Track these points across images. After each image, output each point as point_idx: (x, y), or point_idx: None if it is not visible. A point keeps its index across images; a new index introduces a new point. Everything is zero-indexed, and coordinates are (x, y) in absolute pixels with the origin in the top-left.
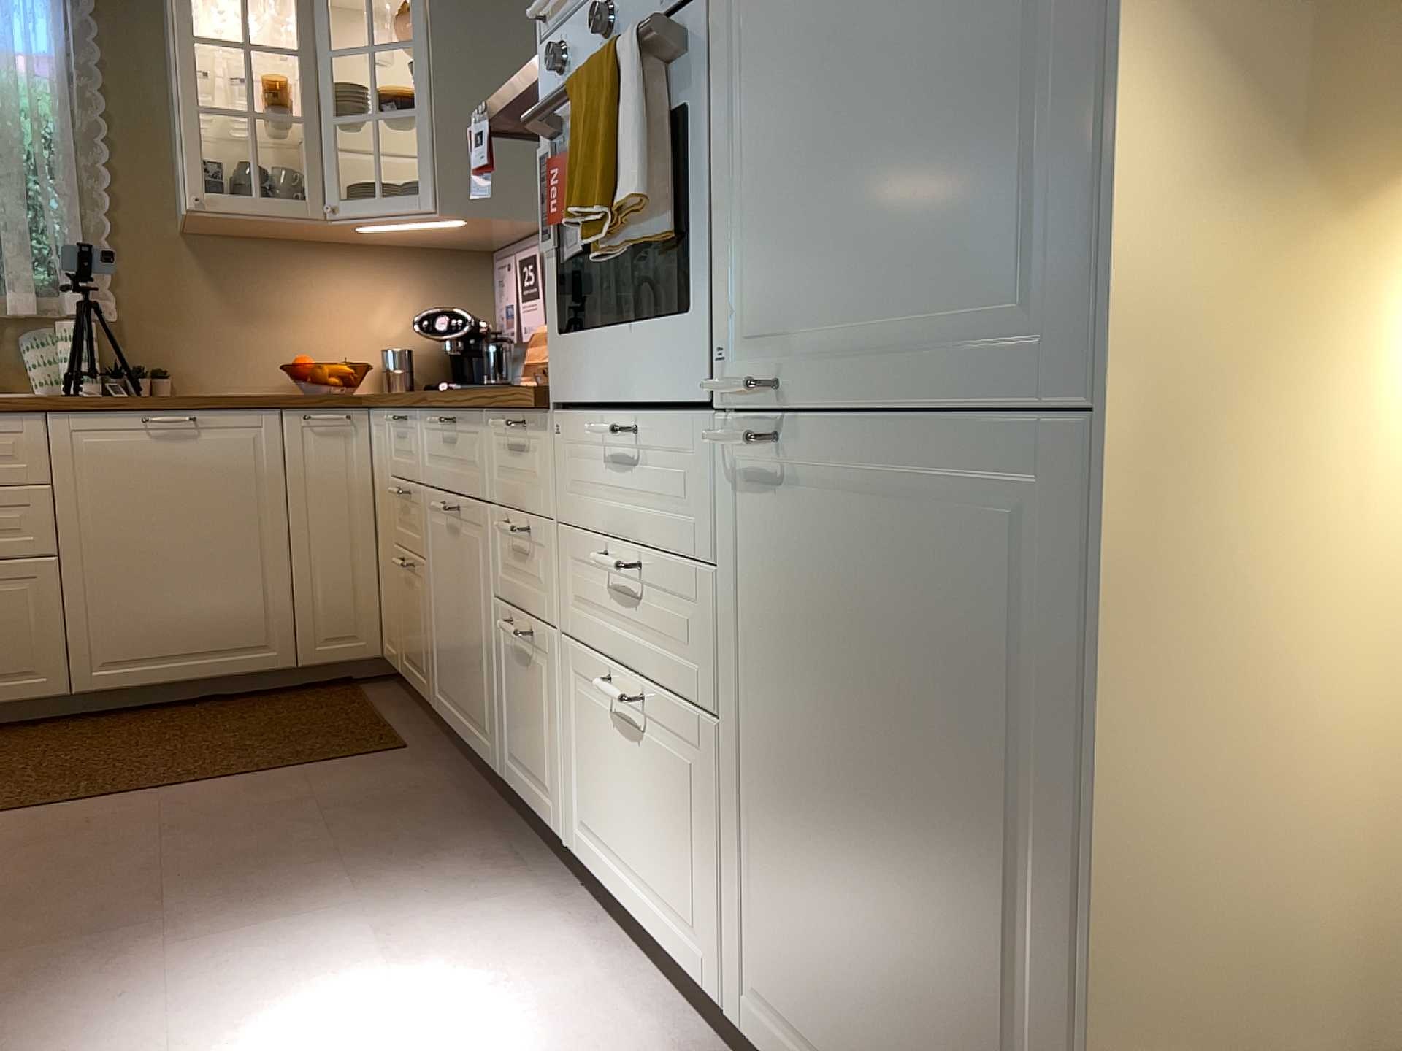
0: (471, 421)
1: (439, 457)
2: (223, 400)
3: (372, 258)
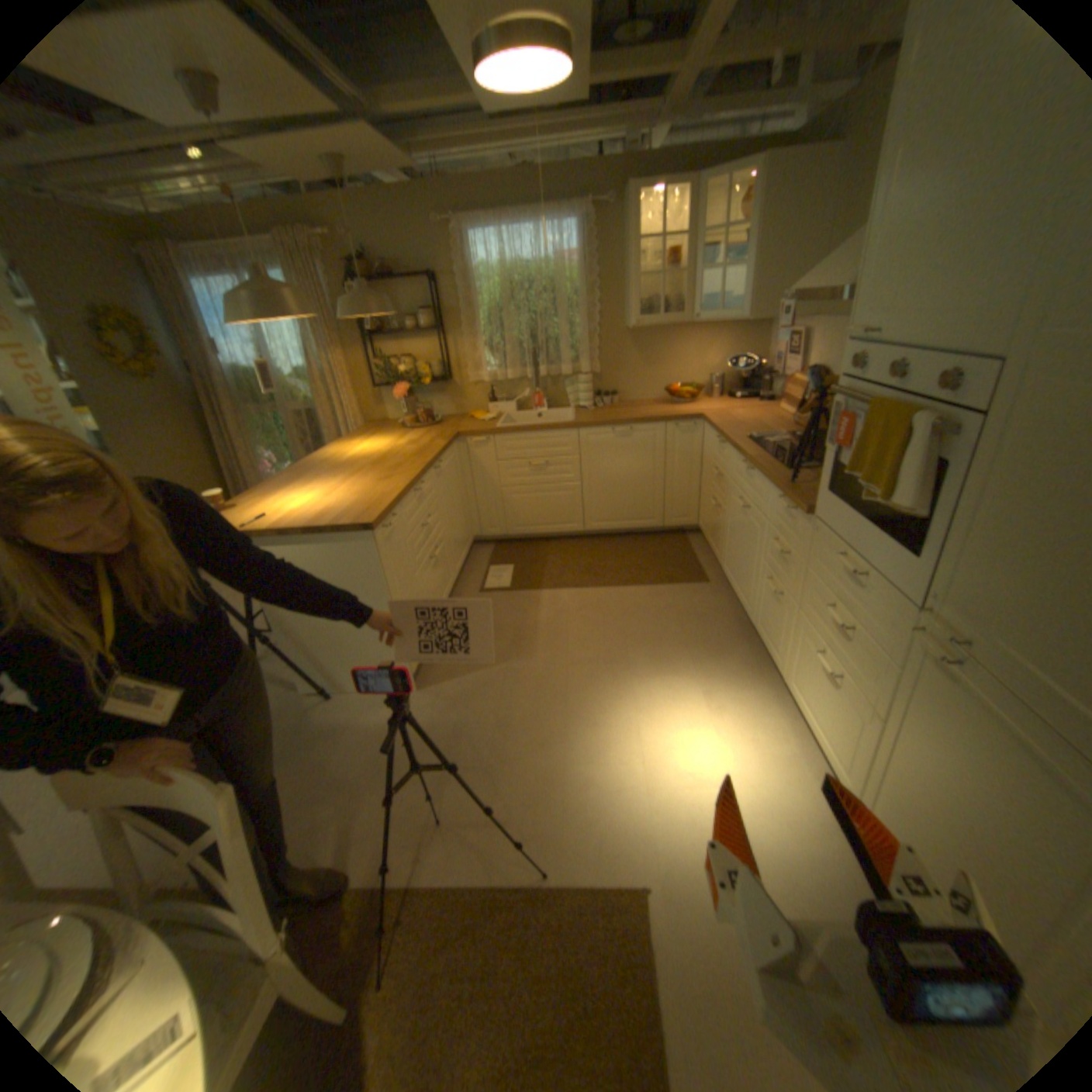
0: (762, 479)
1: (740, 476)
2: (641, 420)
3: (709, 327)
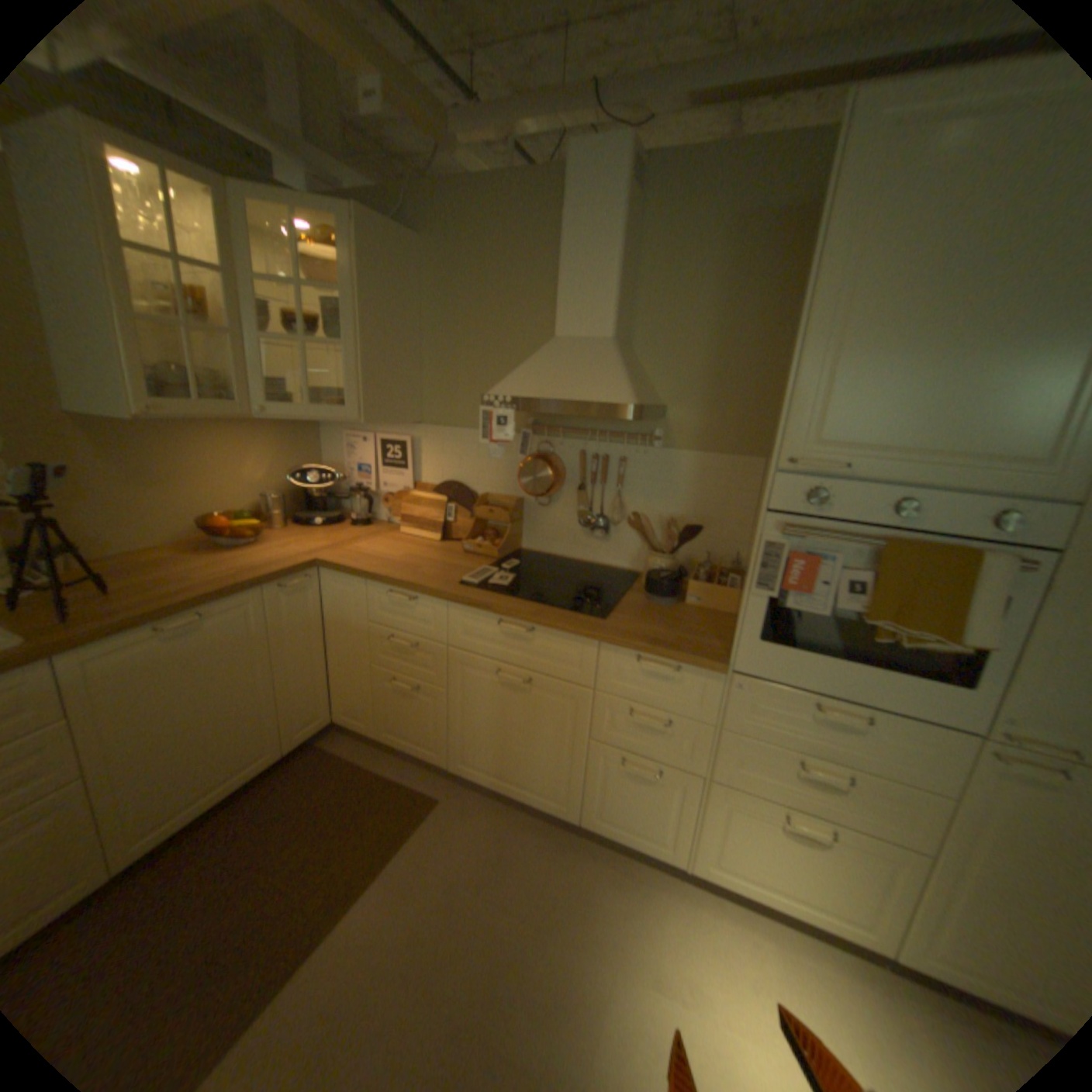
0: (569, 638)
1: (489, 640)
2: (221, 593)
3: (240, 425)
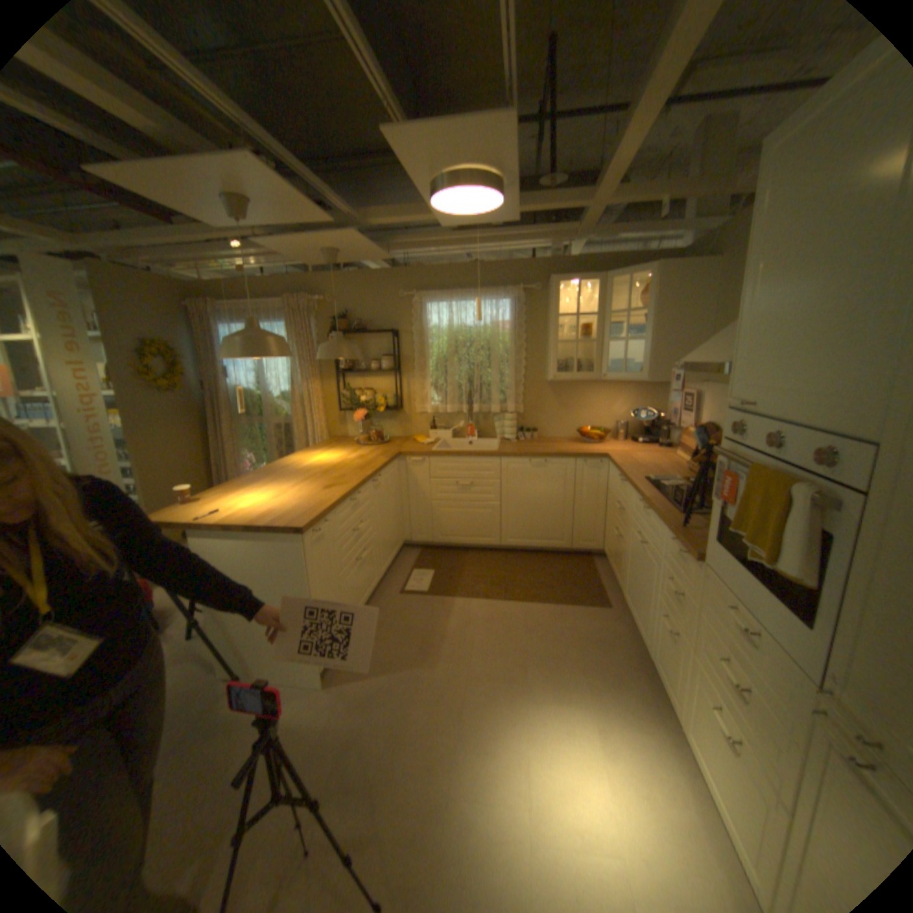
0: (658, 519)
1: (639, 513)
2: (555, 455)
3: (616, 384)
